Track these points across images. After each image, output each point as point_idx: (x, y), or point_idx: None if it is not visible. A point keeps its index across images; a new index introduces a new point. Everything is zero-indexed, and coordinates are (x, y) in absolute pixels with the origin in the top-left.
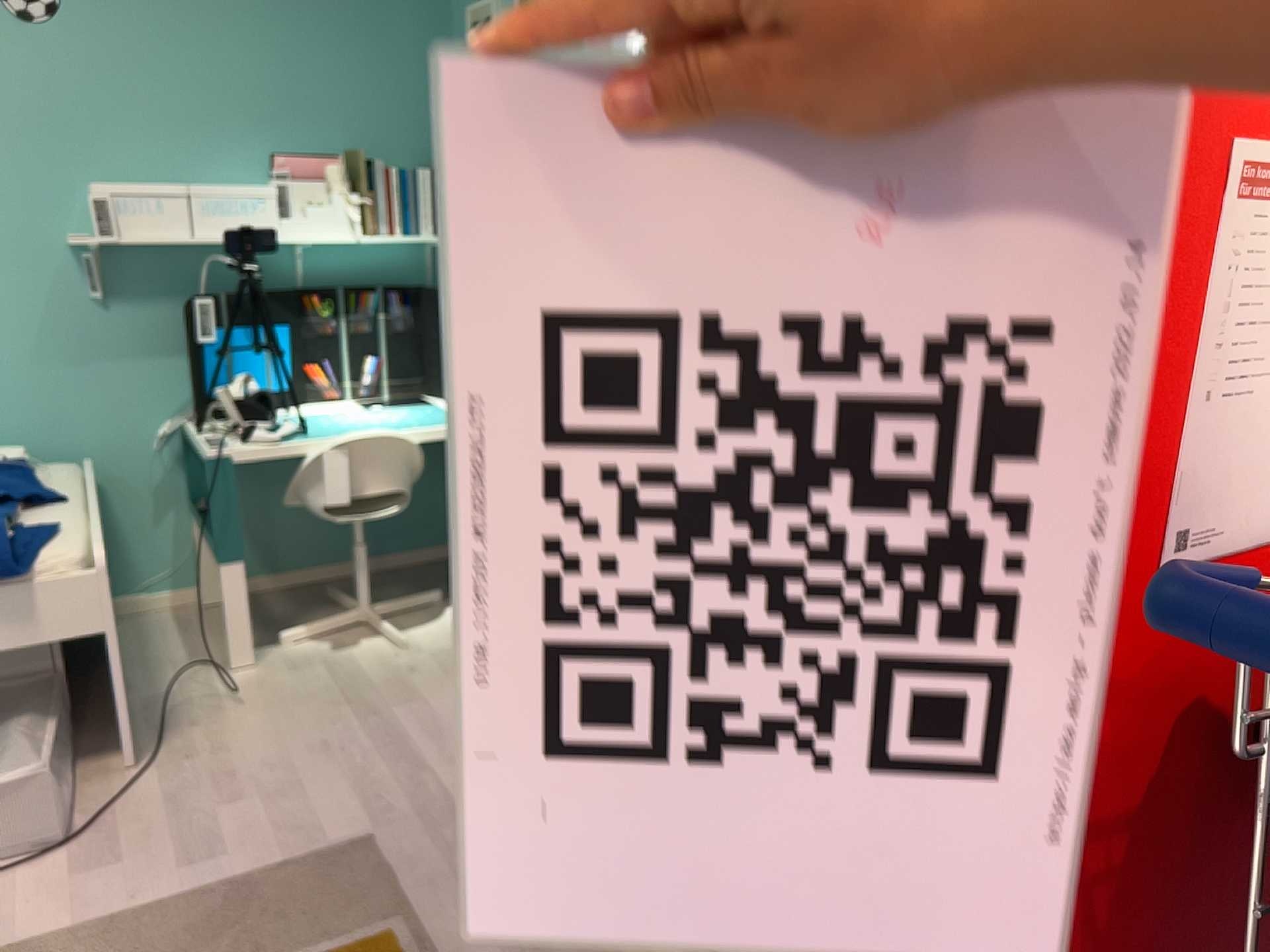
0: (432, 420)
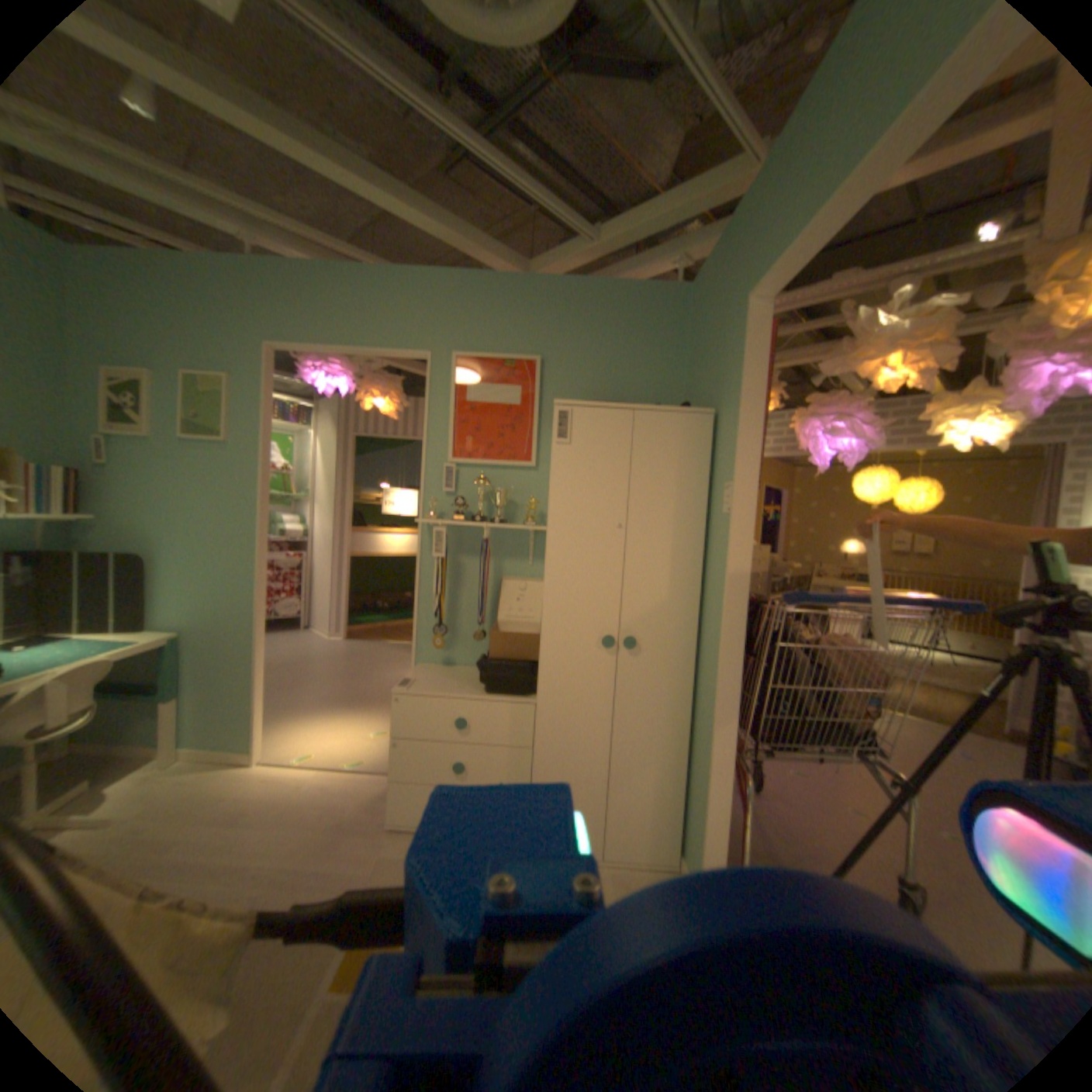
0: (101, 649)
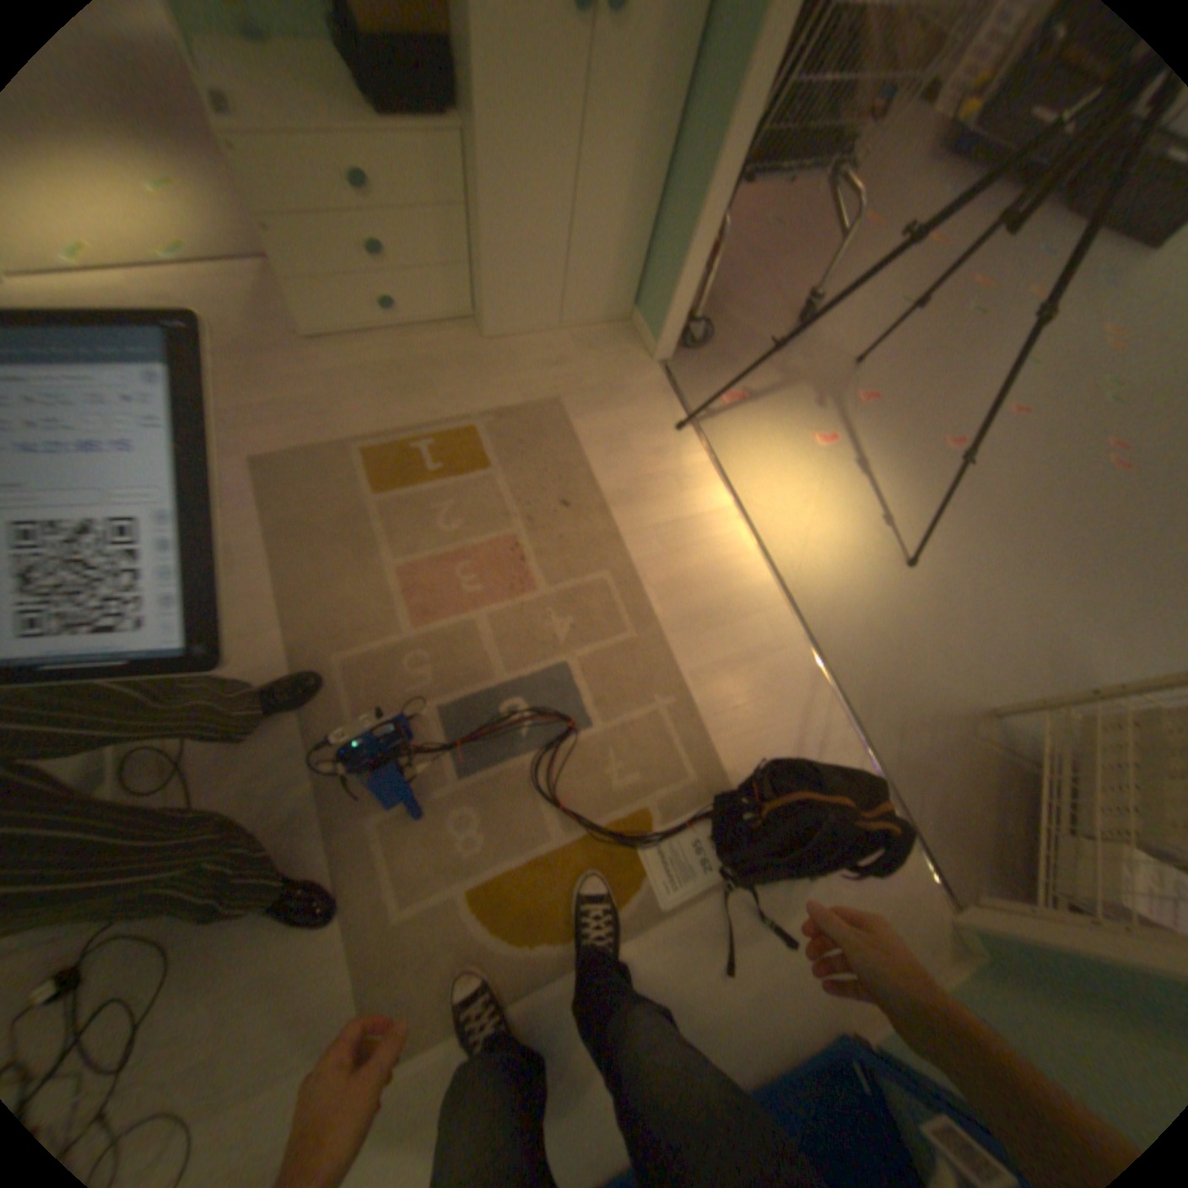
0: None
